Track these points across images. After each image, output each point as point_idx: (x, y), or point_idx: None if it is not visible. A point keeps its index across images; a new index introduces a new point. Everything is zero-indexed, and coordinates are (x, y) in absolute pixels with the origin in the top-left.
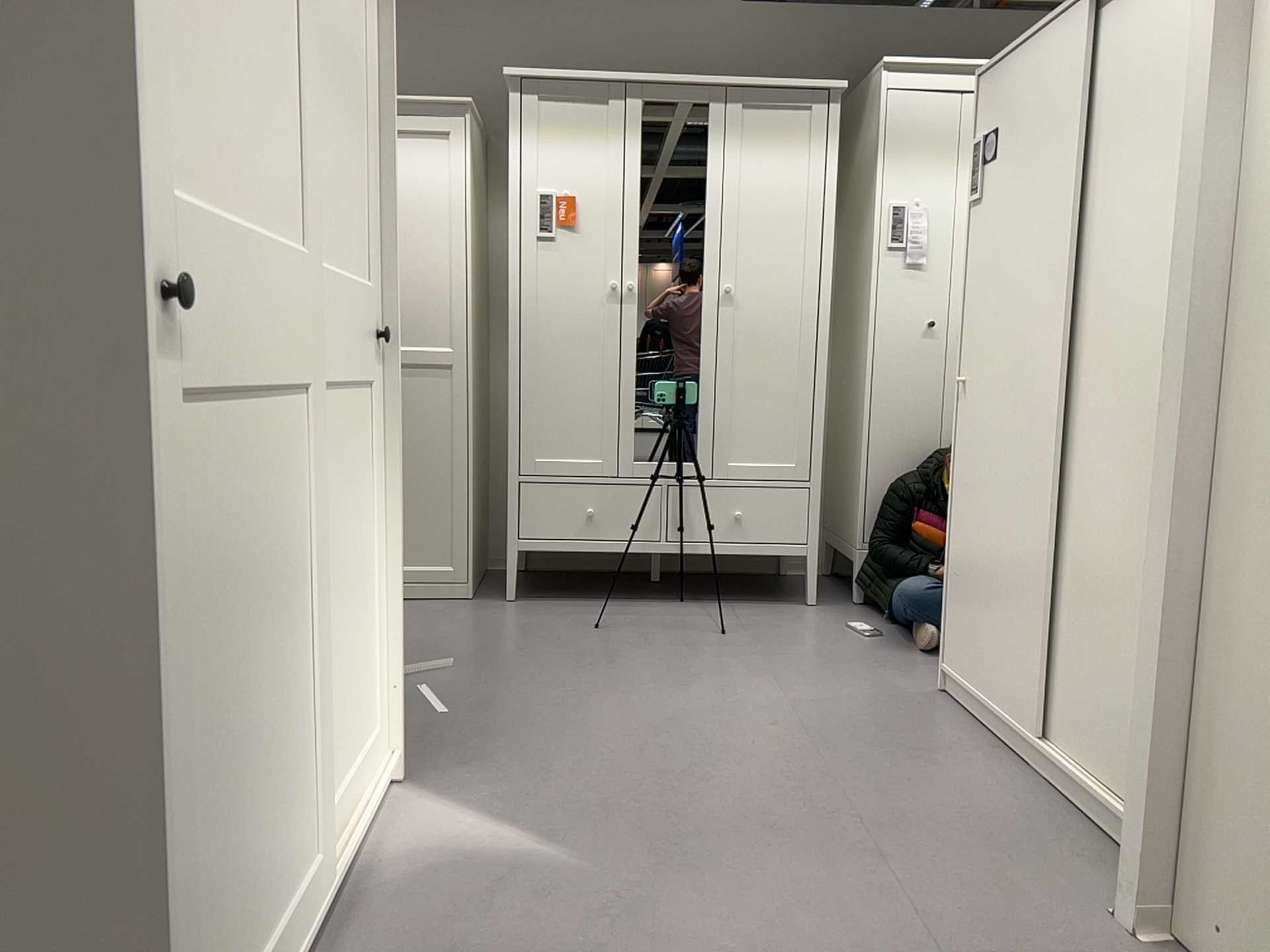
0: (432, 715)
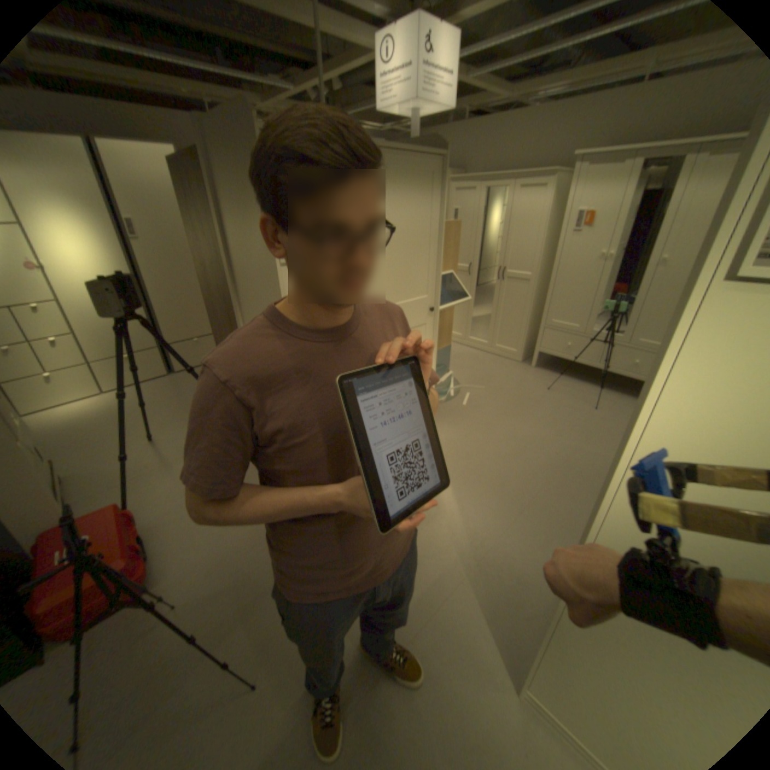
0: (461, 404)
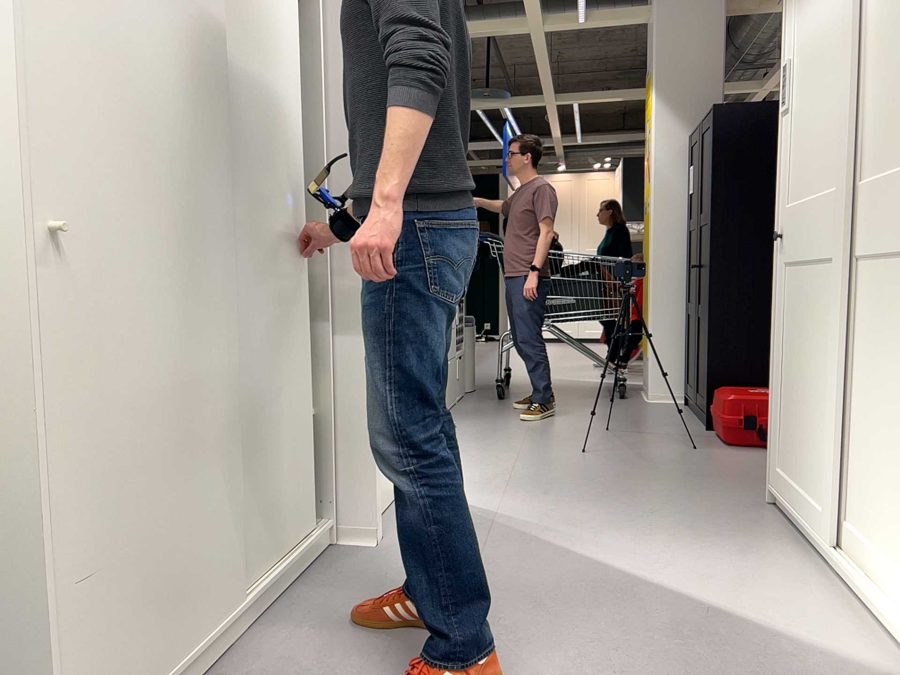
0: None
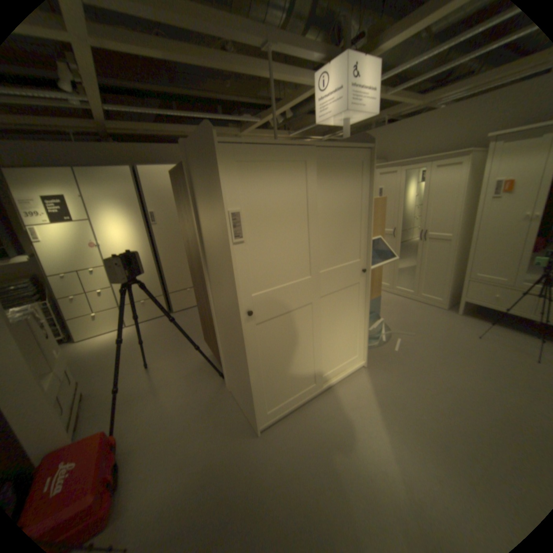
0: (393, 350)
